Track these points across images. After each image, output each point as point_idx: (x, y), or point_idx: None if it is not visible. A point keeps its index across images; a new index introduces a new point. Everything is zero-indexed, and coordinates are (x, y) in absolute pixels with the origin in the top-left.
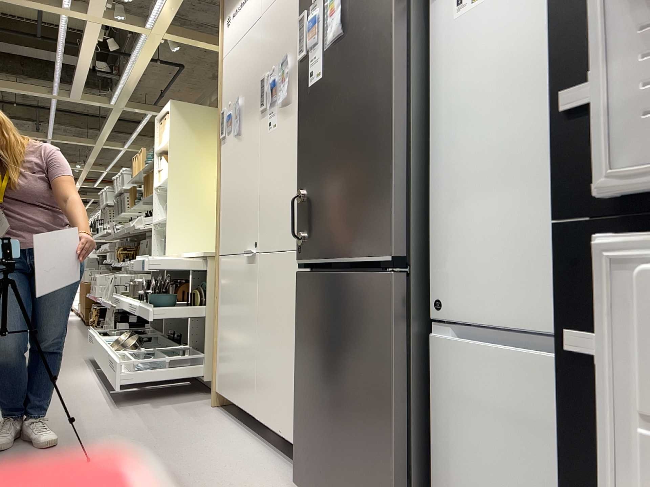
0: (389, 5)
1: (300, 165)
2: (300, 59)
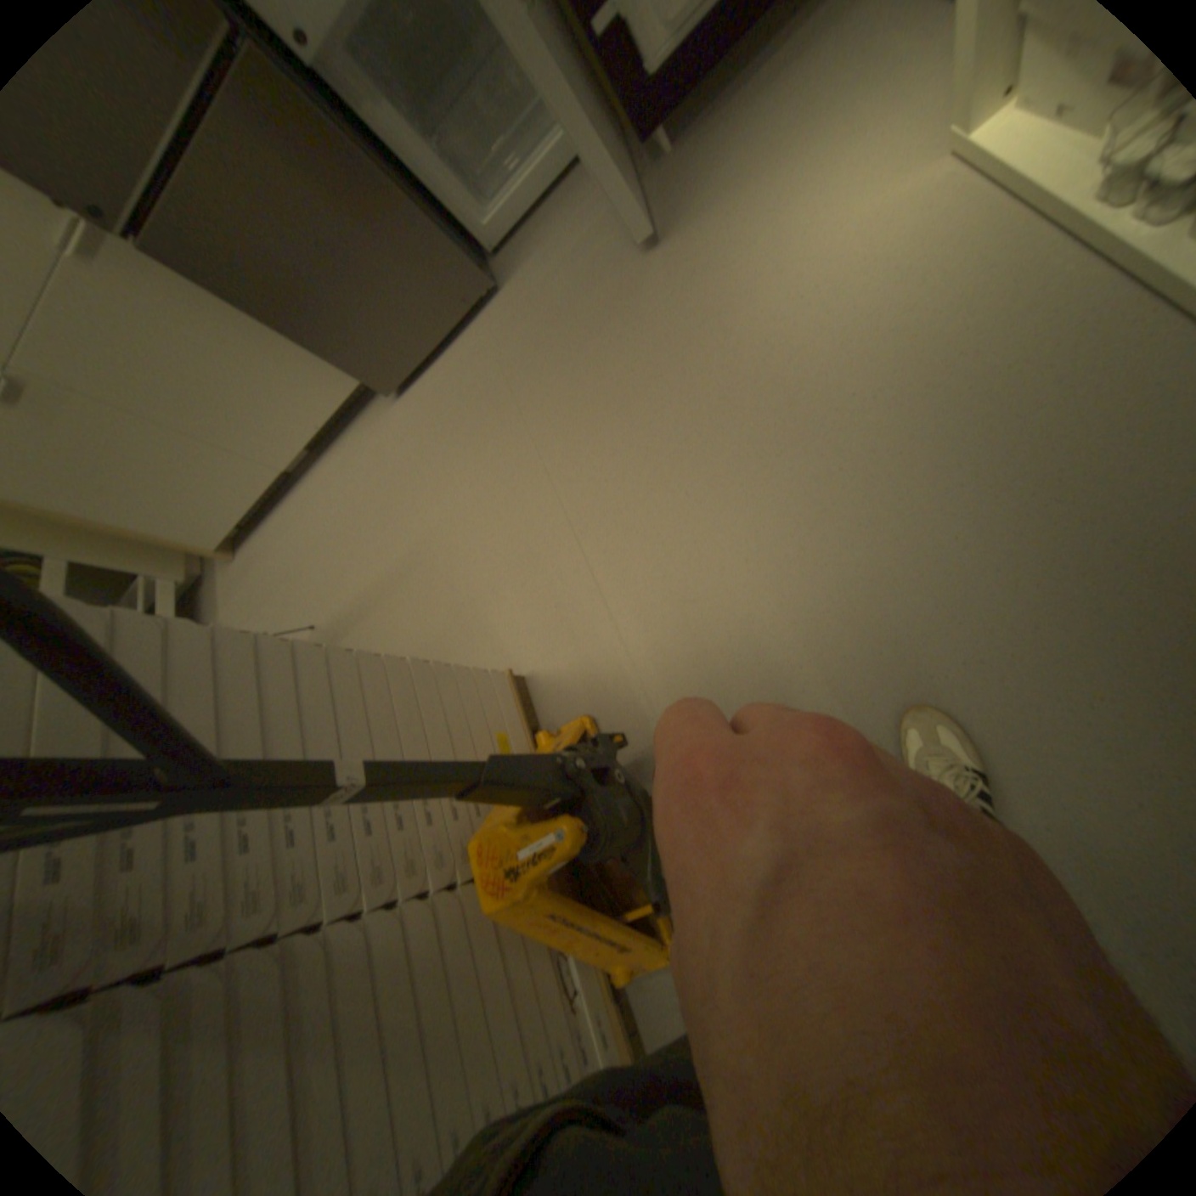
0: None
1: None
2: None
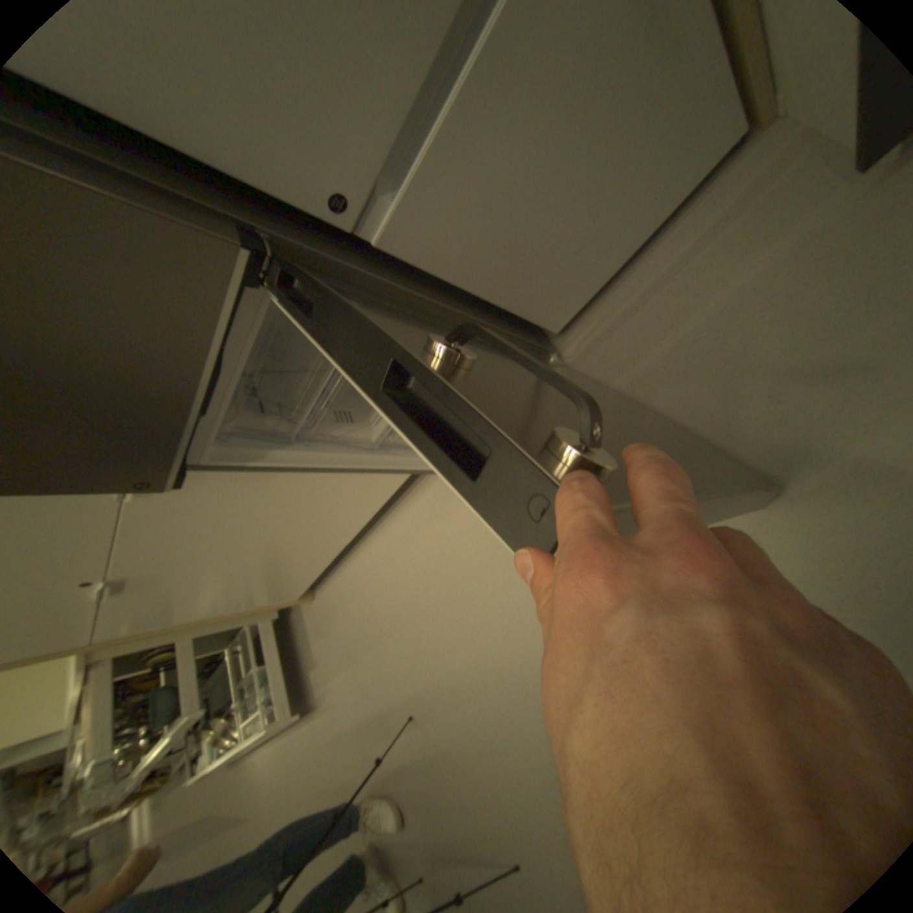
0: None
1: None
2: None
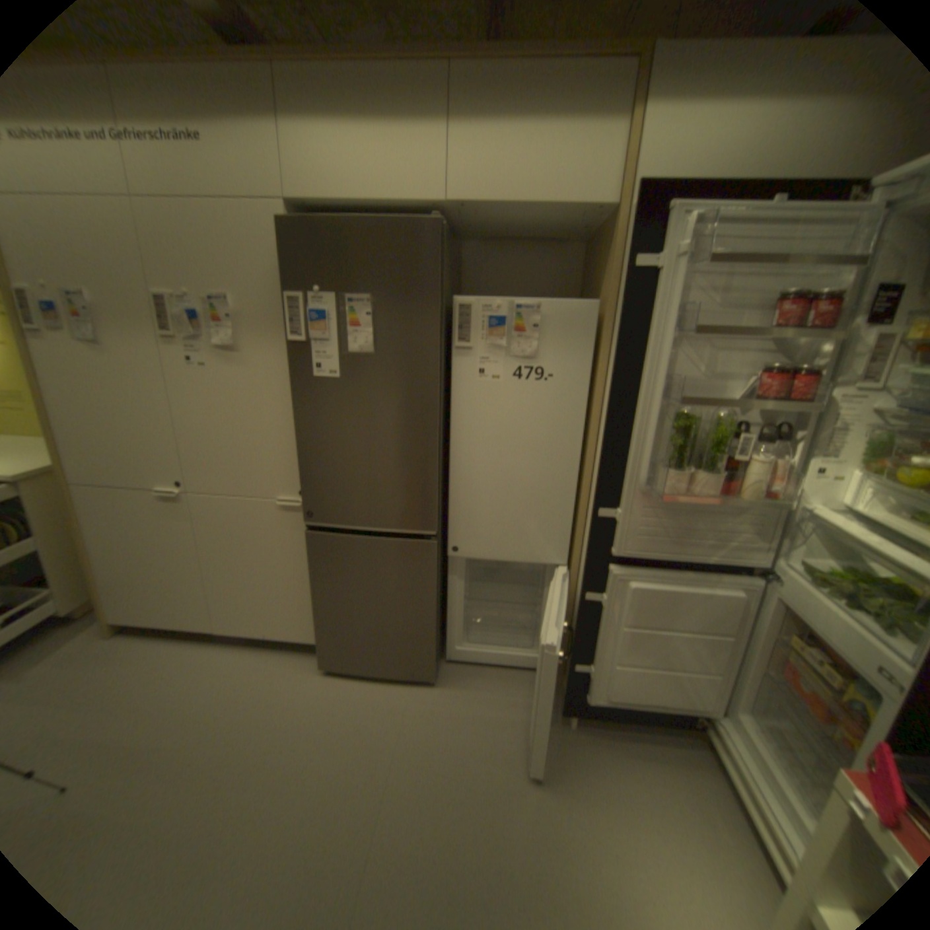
0: (433, 359)
1: (302, 442)
2: (293, 339)
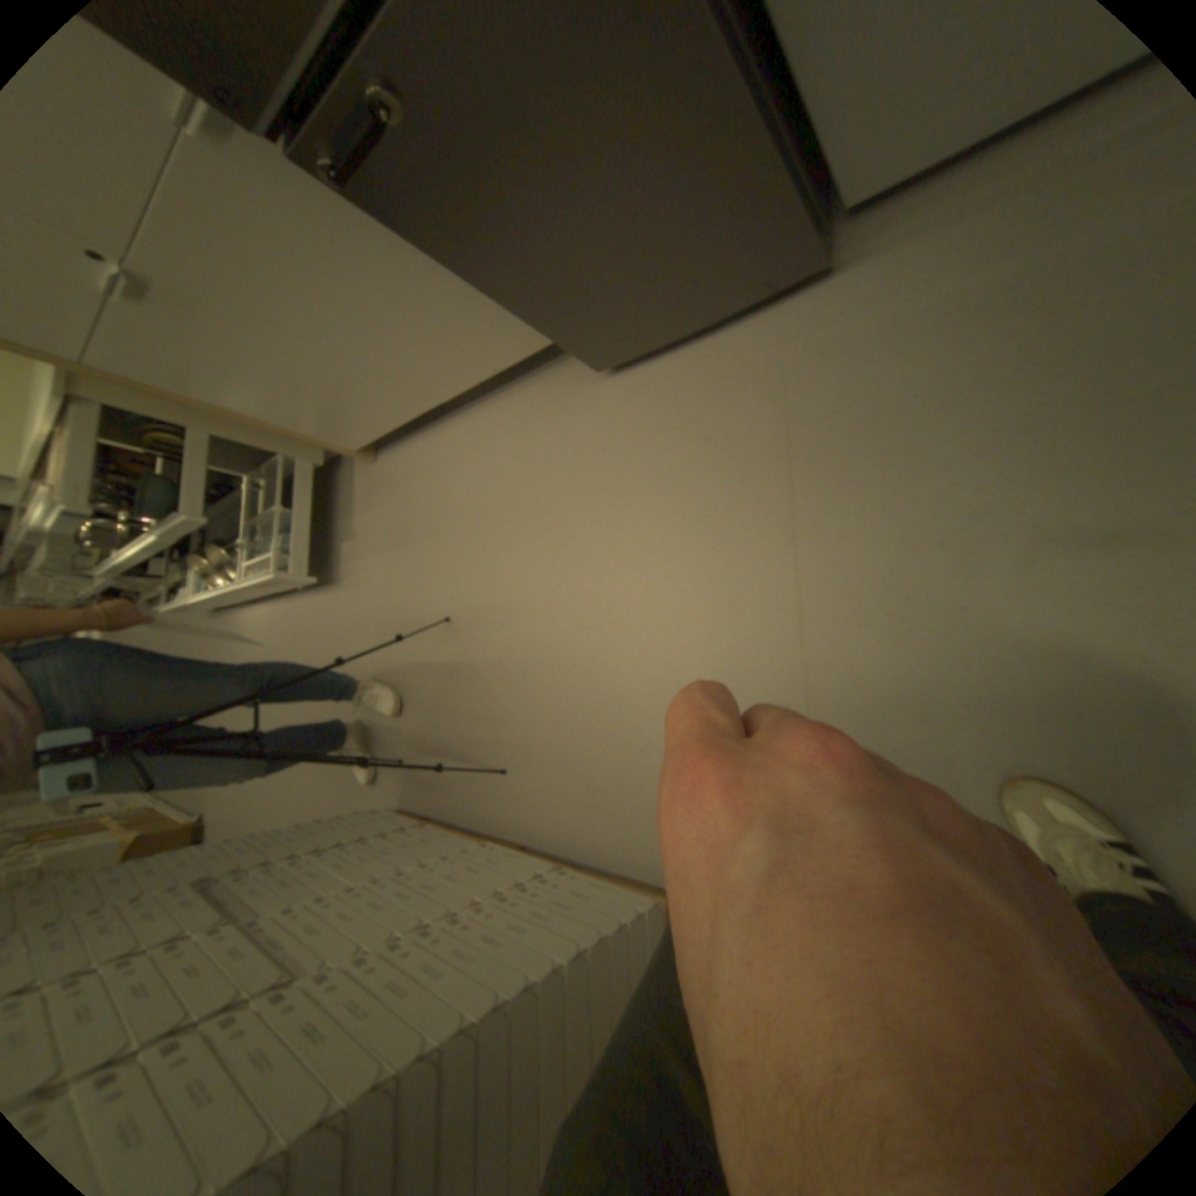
0: None
1: None
2: None
